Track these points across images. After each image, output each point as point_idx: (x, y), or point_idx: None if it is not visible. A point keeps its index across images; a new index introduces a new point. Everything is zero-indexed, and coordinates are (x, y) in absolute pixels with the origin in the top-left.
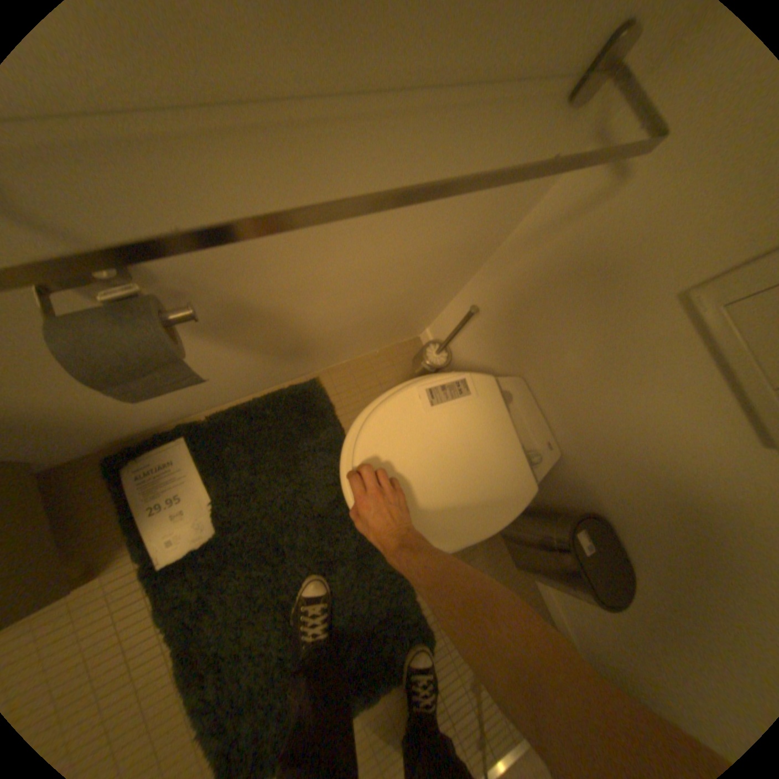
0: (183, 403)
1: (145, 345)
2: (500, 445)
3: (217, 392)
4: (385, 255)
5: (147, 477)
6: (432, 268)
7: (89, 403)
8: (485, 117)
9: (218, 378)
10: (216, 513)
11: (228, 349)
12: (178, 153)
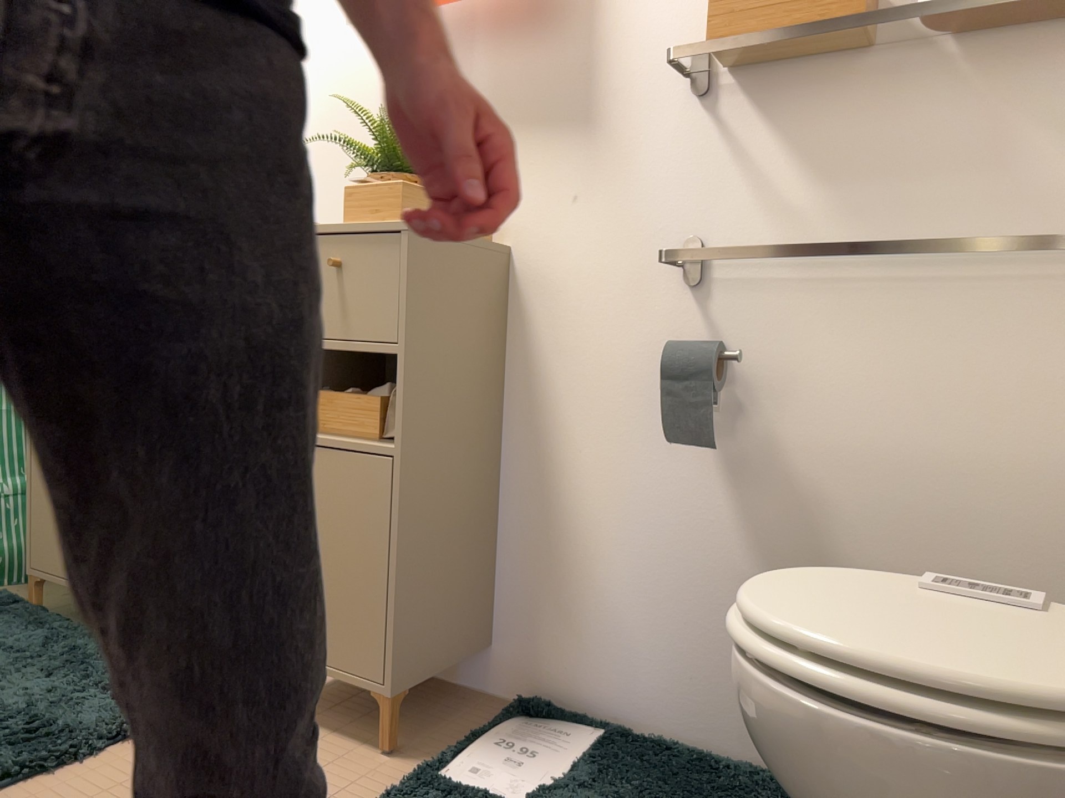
0: (649, 669)
1: (703, 355)
2: (1064, 648)
3: (691, 684)
4: (953, 455)
5: (536, 729)
6: (1062, 535)
7: (601, 553)
8: (1018, 296)
9: (709, 629)
10: (550, 792)
11: (743, 551)
12: (784, 295)
